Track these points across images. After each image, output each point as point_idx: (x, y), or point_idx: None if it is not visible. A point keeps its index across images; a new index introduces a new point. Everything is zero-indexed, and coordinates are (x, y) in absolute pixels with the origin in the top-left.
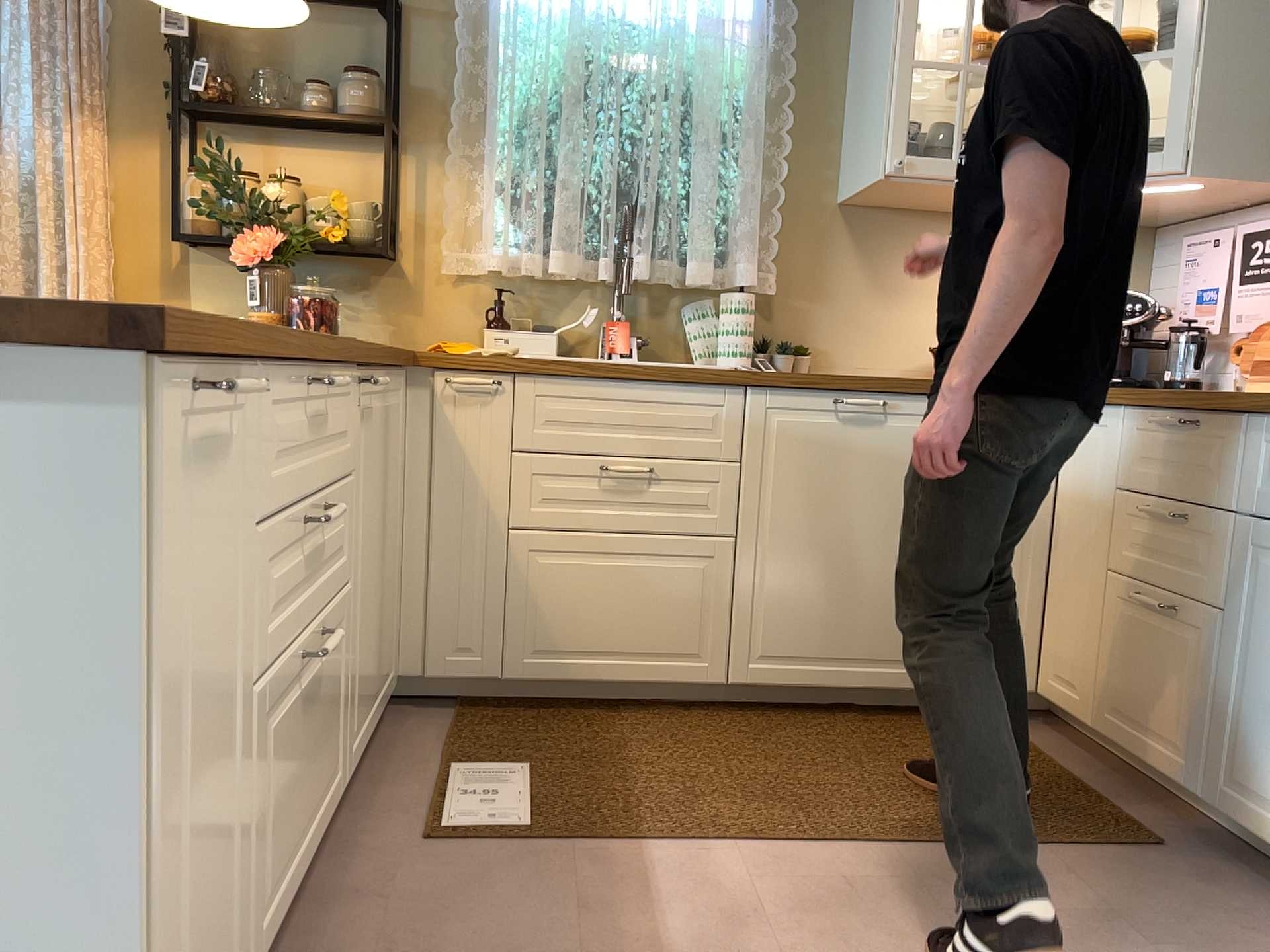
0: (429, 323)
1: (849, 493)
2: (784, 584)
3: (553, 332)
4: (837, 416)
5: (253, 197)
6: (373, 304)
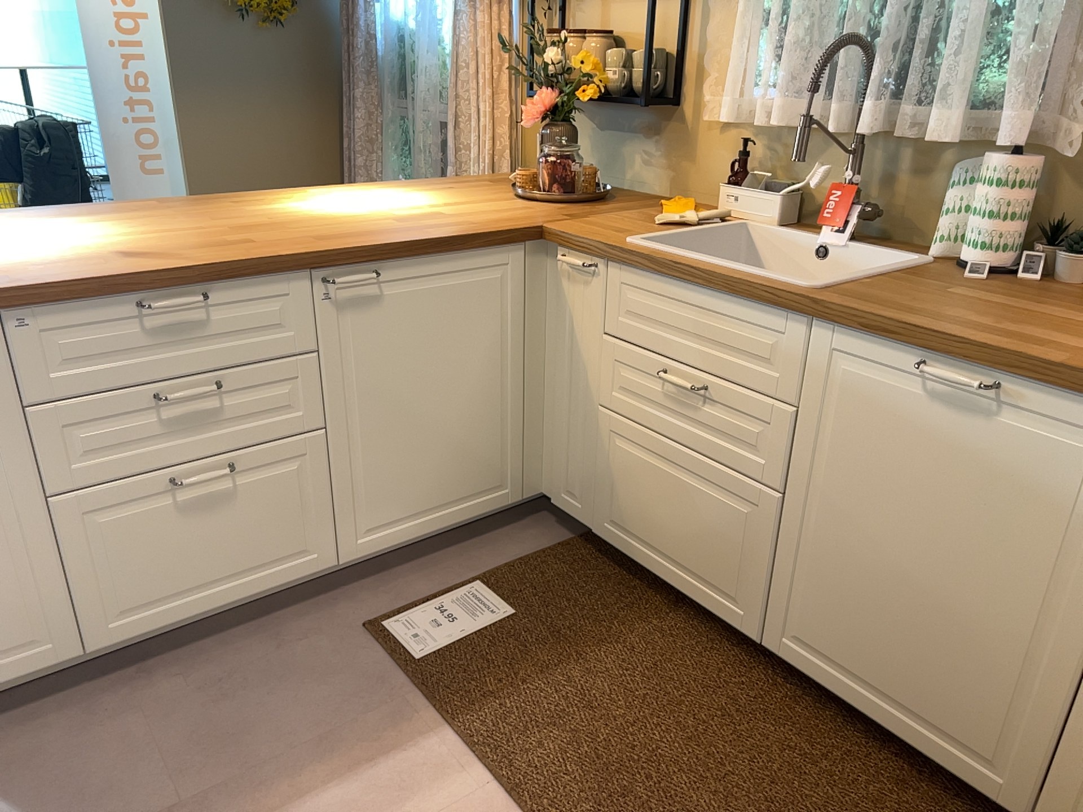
0: (696, 173)
1: (922, 497)
2: (827, 571)
3: (778, 194)
4: (920, 387)
5: (545, 61)
6: (658, 151)
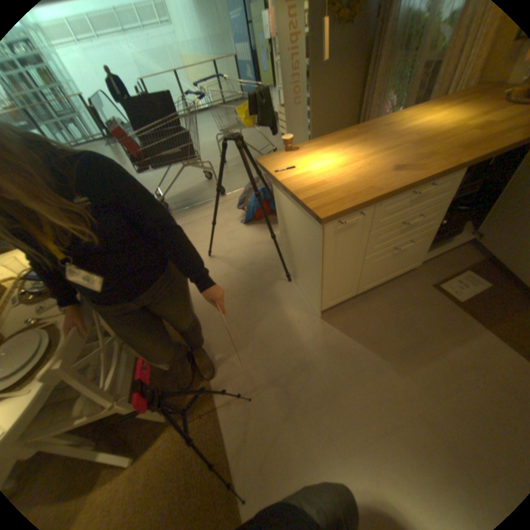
0: None
1: None
2: None
3: None
4: None
5: None
6: None
